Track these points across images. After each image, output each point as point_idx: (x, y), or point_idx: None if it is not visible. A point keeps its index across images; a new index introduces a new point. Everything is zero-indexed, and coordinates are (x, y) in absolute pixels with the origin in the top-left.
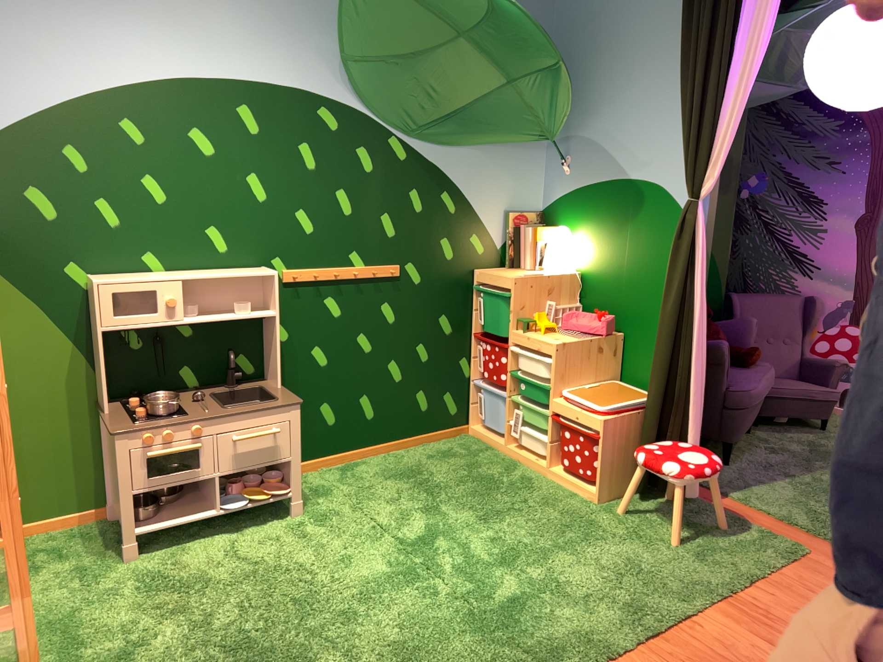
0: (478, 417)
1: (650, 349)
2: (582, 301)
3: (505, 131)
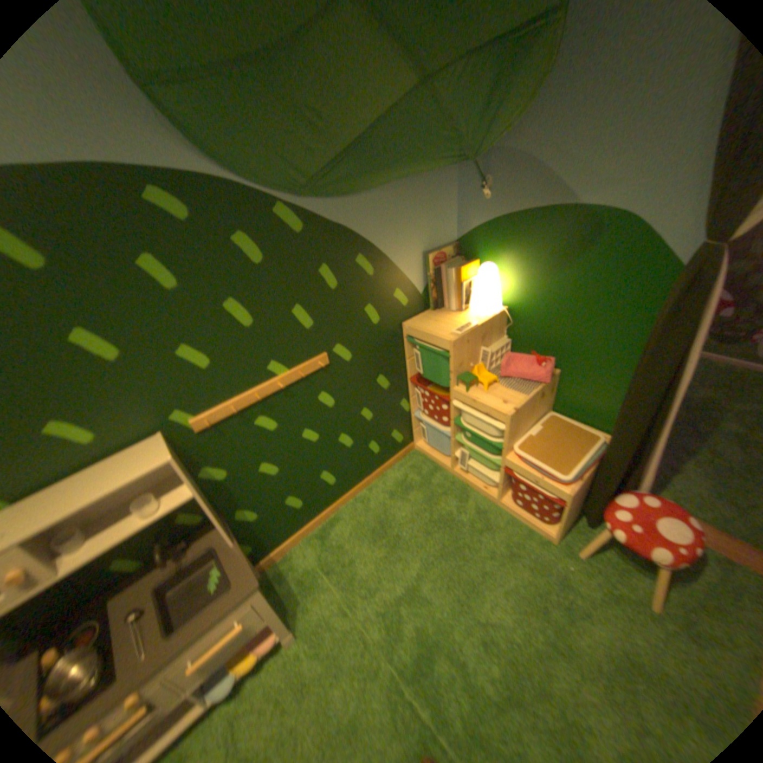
0: (421, 441)
1: (592, 388)
2: (507, 333)
3: (418, 160)
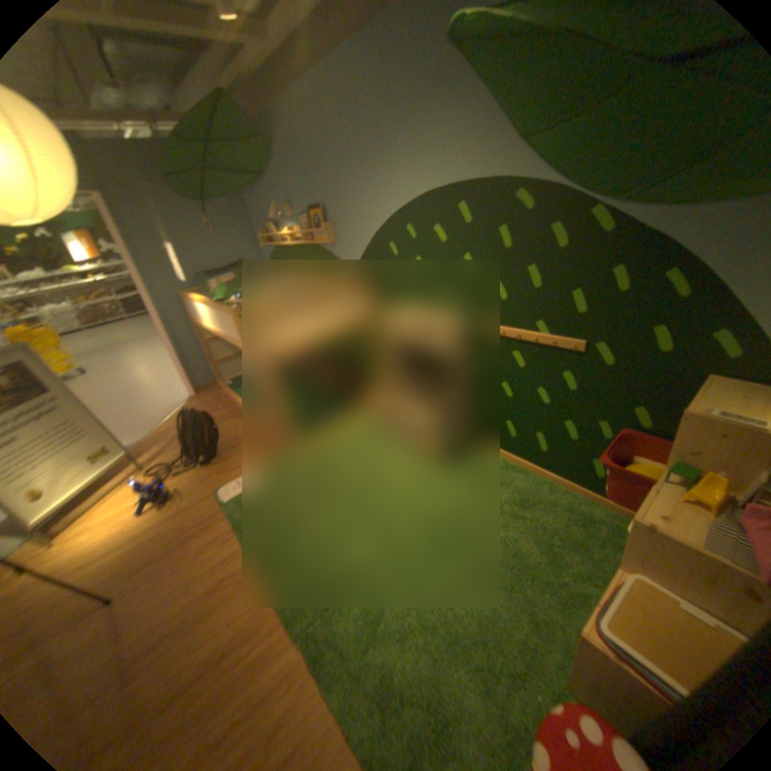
0: None
1: None
2: None
3: None
